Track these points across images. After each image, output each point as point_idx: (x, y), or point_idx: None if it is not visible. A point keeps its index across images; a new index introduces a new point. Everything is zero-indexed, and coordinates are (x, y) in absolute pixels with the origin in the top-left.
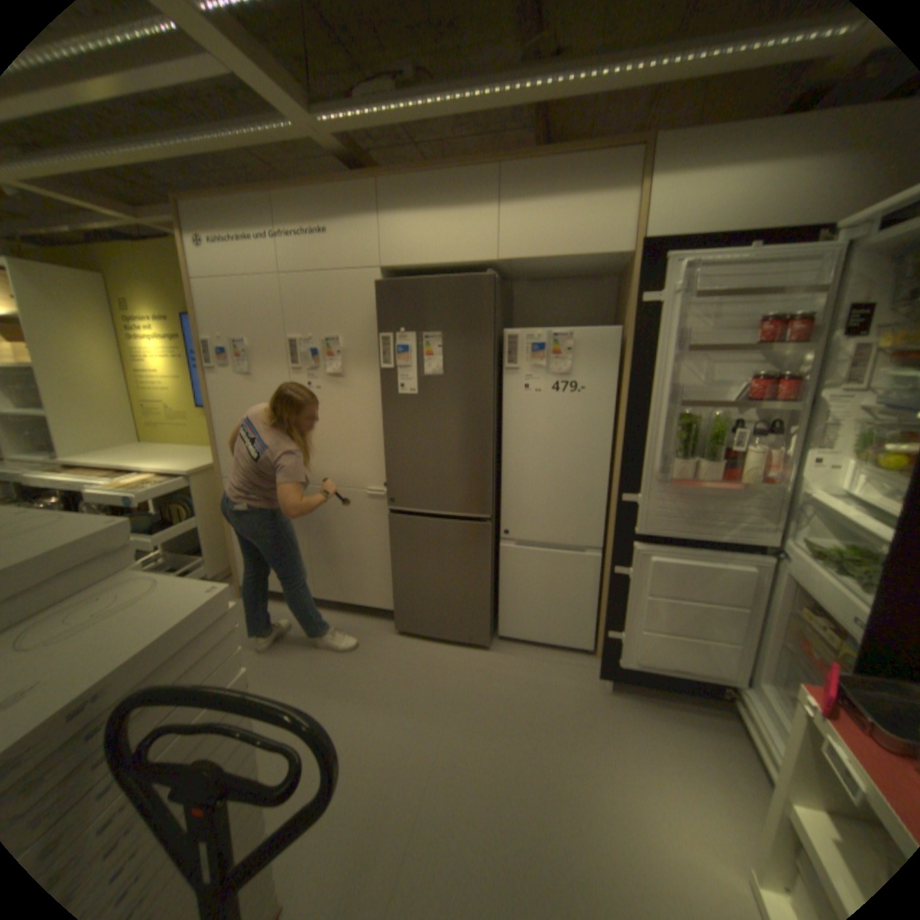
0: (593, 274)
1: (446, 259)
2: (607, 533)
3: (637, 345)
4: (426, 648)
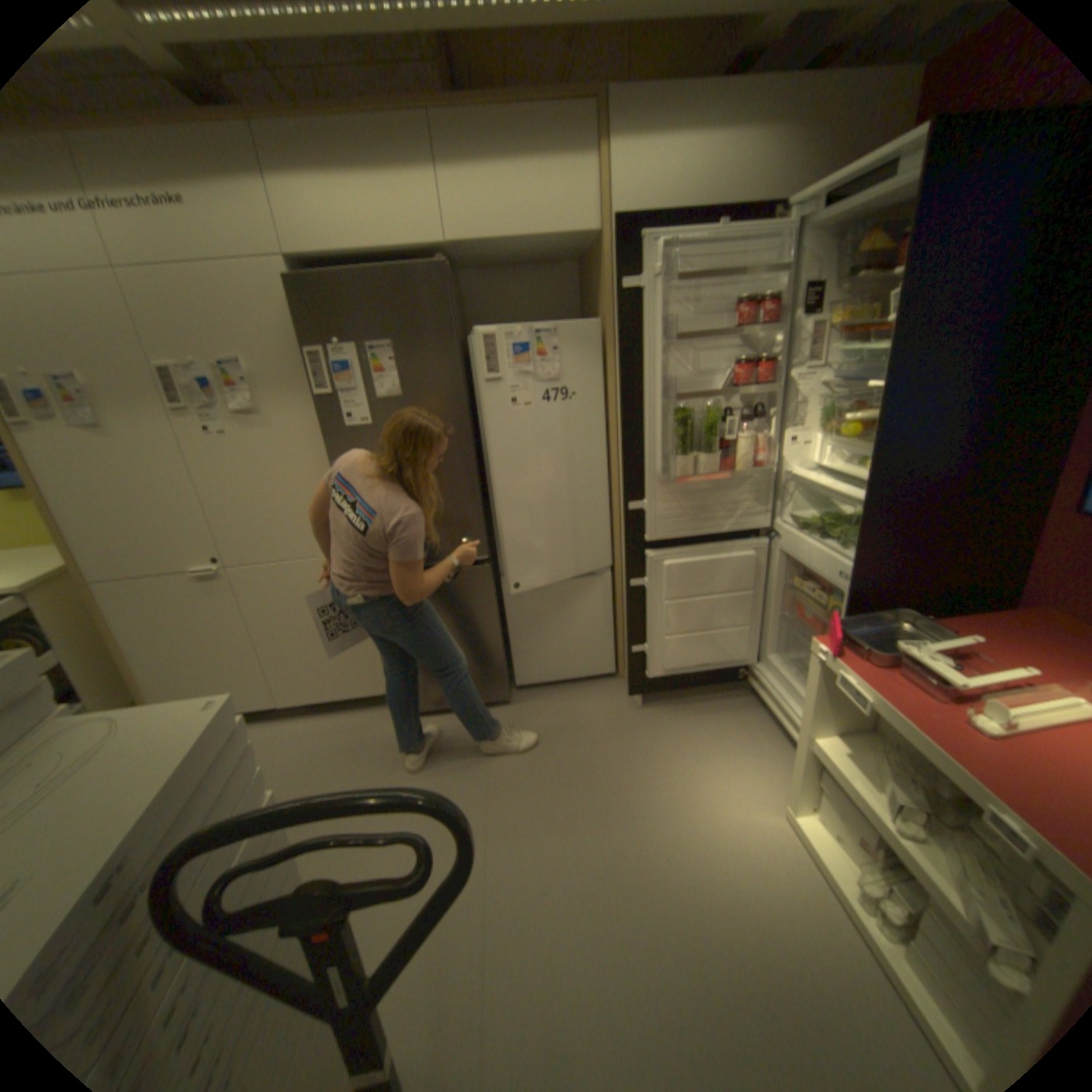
0: (550, 259)
1: (376, 241)
2: (612, 550)
3: (618, 339)
4: (438, 723)
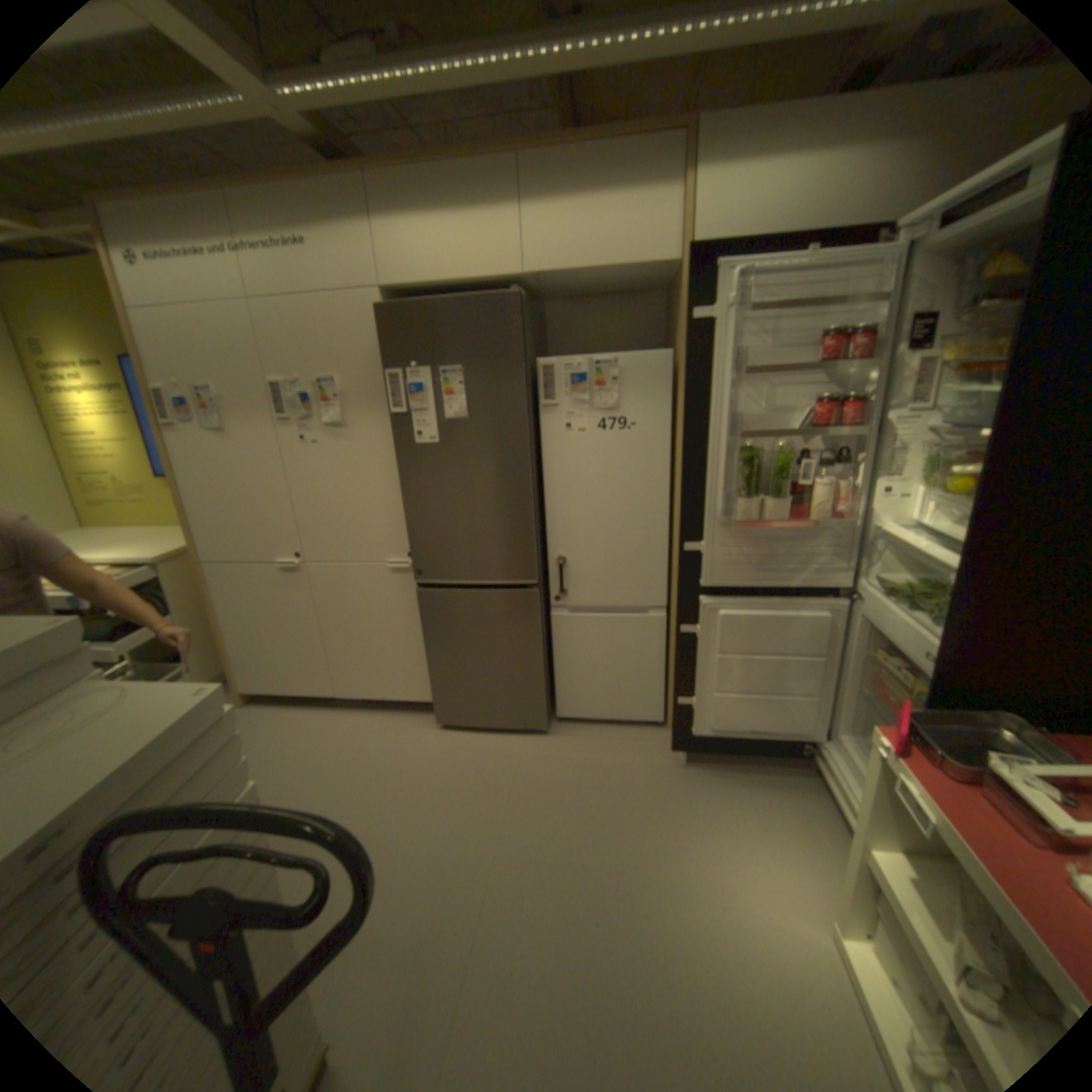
0: (638, 289)
1: (461, 274)
2: (671, 590)
3: (691, 370)
4: (475, 740)
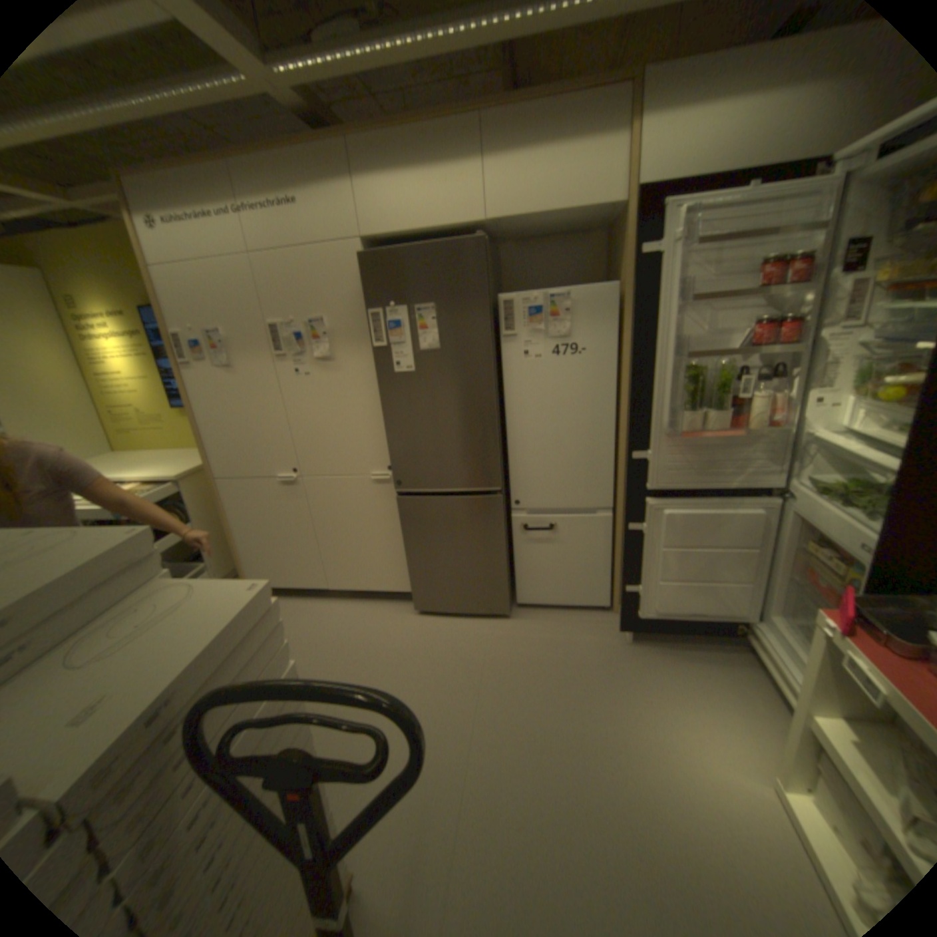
0: (581, 229)
1: (431, 223)
2: (617, 493)
3: (636, 300)
4: (448, 624)
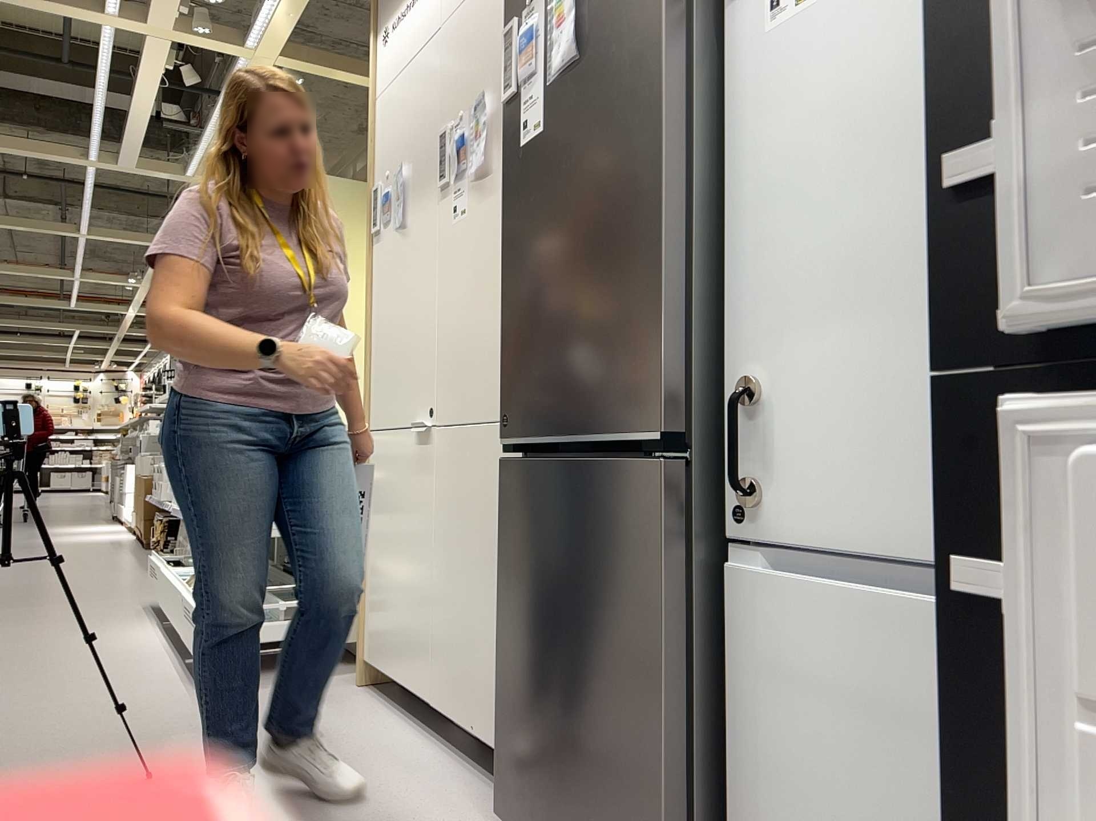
0: None
1: None
2: None
3: None
4: None
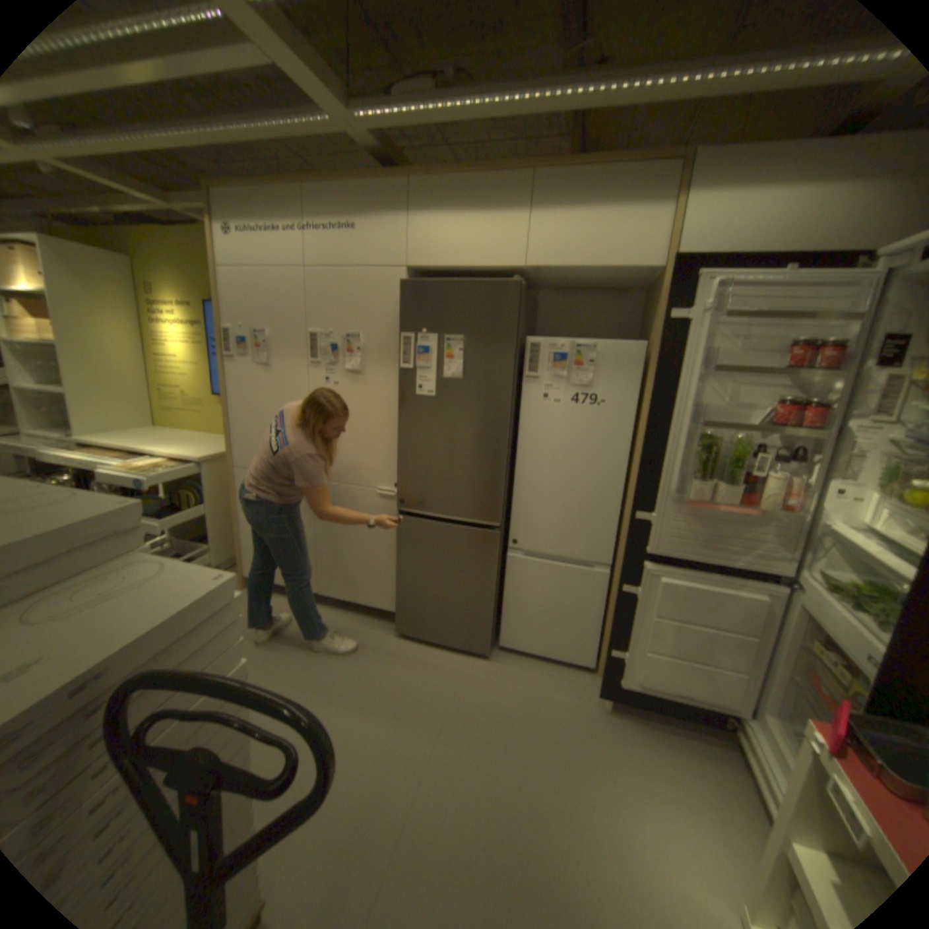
0: (620, 287)
1: (473, 262)
2: (617, 551)
3: (661, 361)
4: (425, 653)
